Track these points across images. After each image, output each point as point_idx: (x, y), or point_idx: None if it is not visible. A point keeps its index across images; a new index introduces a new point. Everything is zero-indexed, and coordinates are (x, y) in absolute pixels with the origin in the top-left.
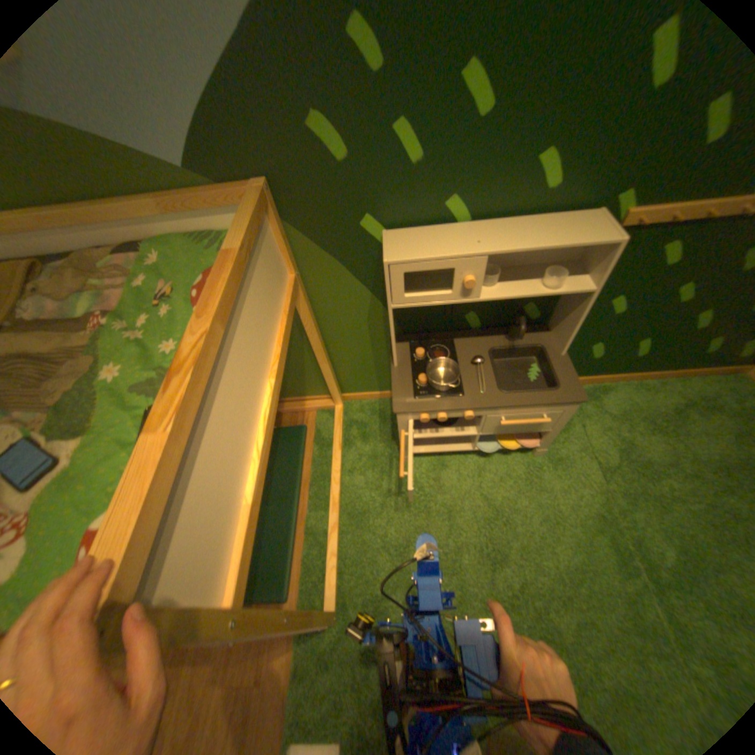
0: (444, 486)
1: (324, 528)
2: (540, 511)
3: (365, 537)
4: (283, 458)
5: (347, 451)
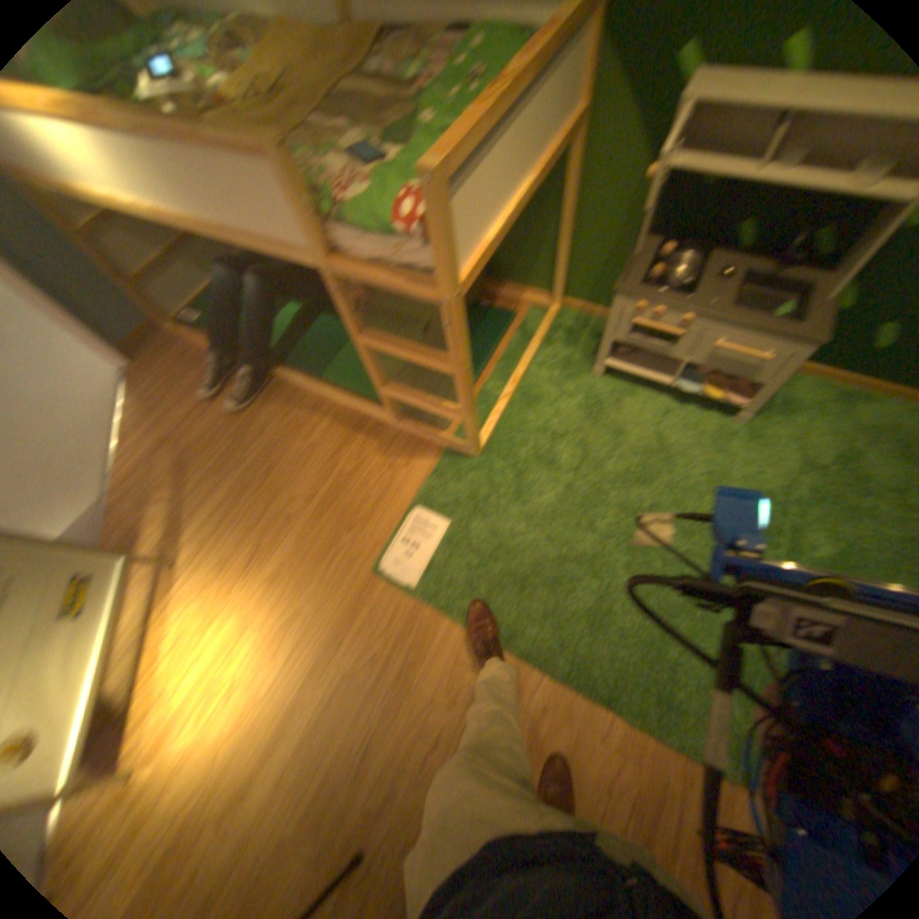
0: (621, 412)
1: (496, 397)
2: (707, 466)
3: (527, 417)
4: (483, 333)
5: (543, 350)
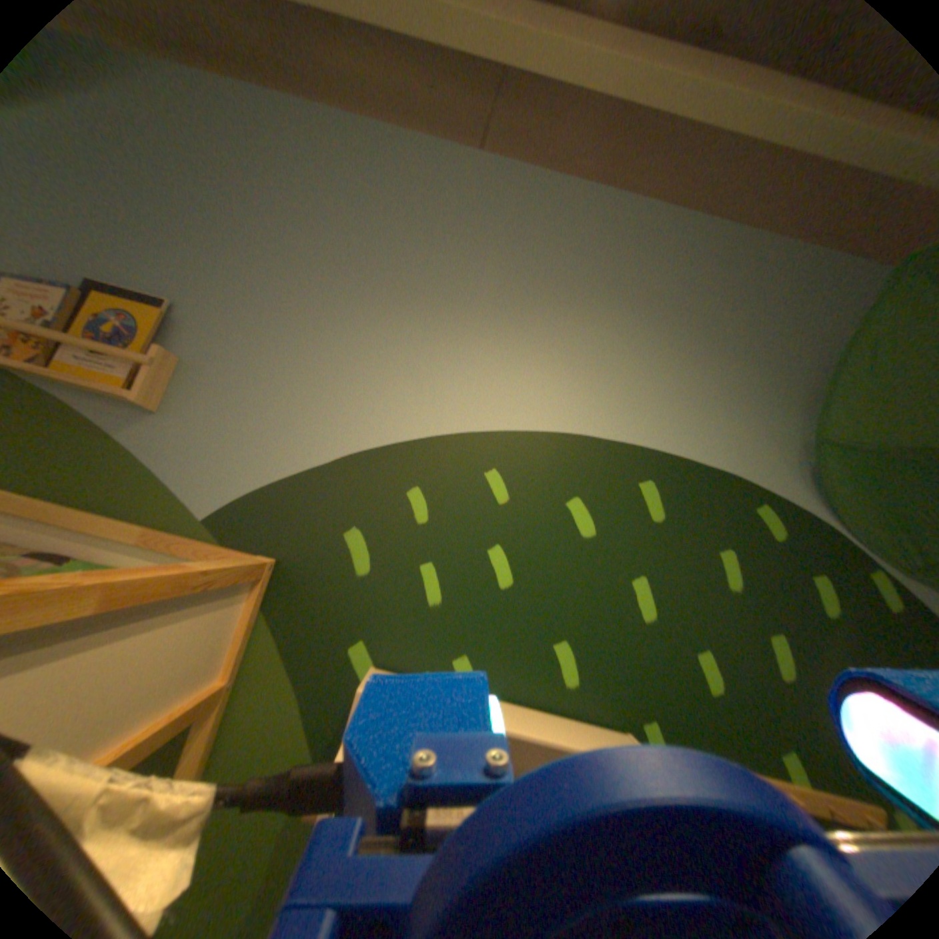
0: None
1: None
2: None
3: None
4: None
5: None
